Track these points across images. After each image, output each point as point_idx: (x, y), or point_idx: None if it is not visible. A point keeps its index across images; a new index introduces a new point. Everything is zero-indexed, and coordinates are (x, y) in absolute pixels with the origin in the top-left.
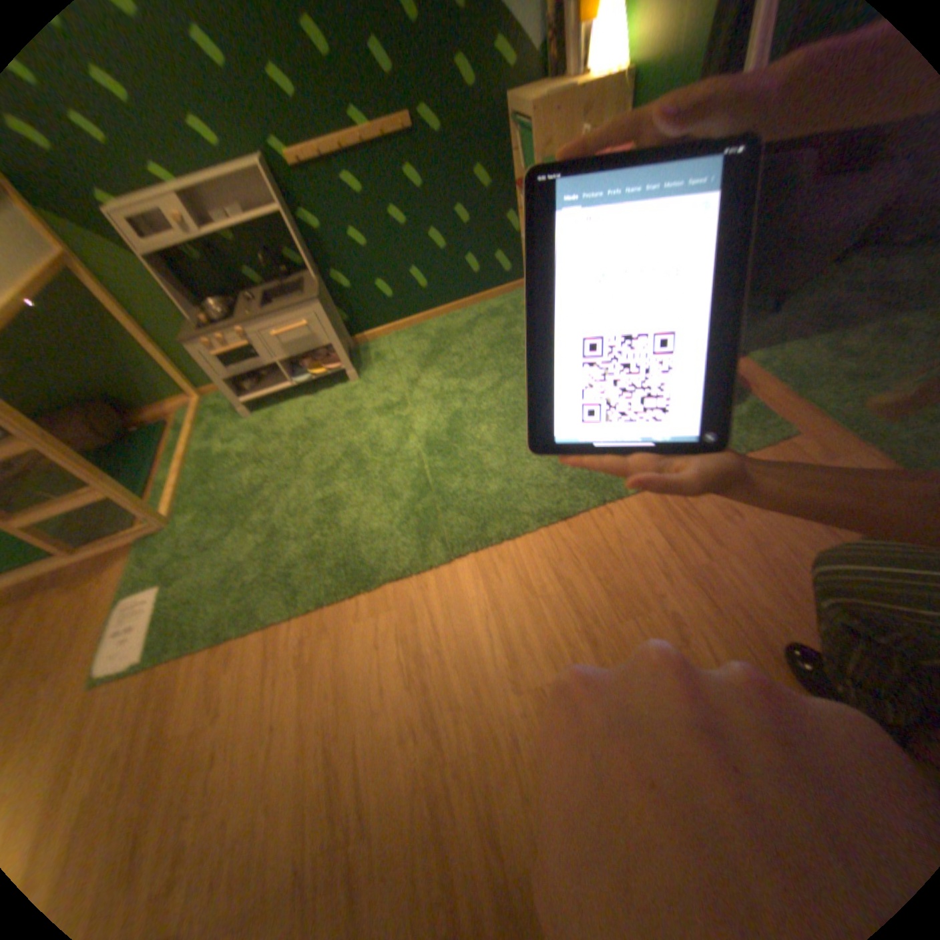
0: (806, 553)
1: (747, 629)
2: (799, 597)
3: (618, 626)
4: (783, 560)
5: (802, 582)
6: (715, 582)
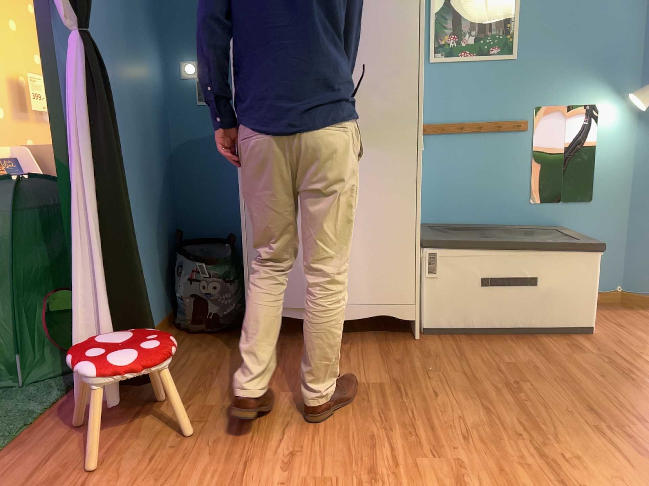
0: (114, 480)
1: (228, 452)
2: (166, 457)
3: (332, 480)
4: (138, 481)
5: (150, 464)
6: (214, 484)
